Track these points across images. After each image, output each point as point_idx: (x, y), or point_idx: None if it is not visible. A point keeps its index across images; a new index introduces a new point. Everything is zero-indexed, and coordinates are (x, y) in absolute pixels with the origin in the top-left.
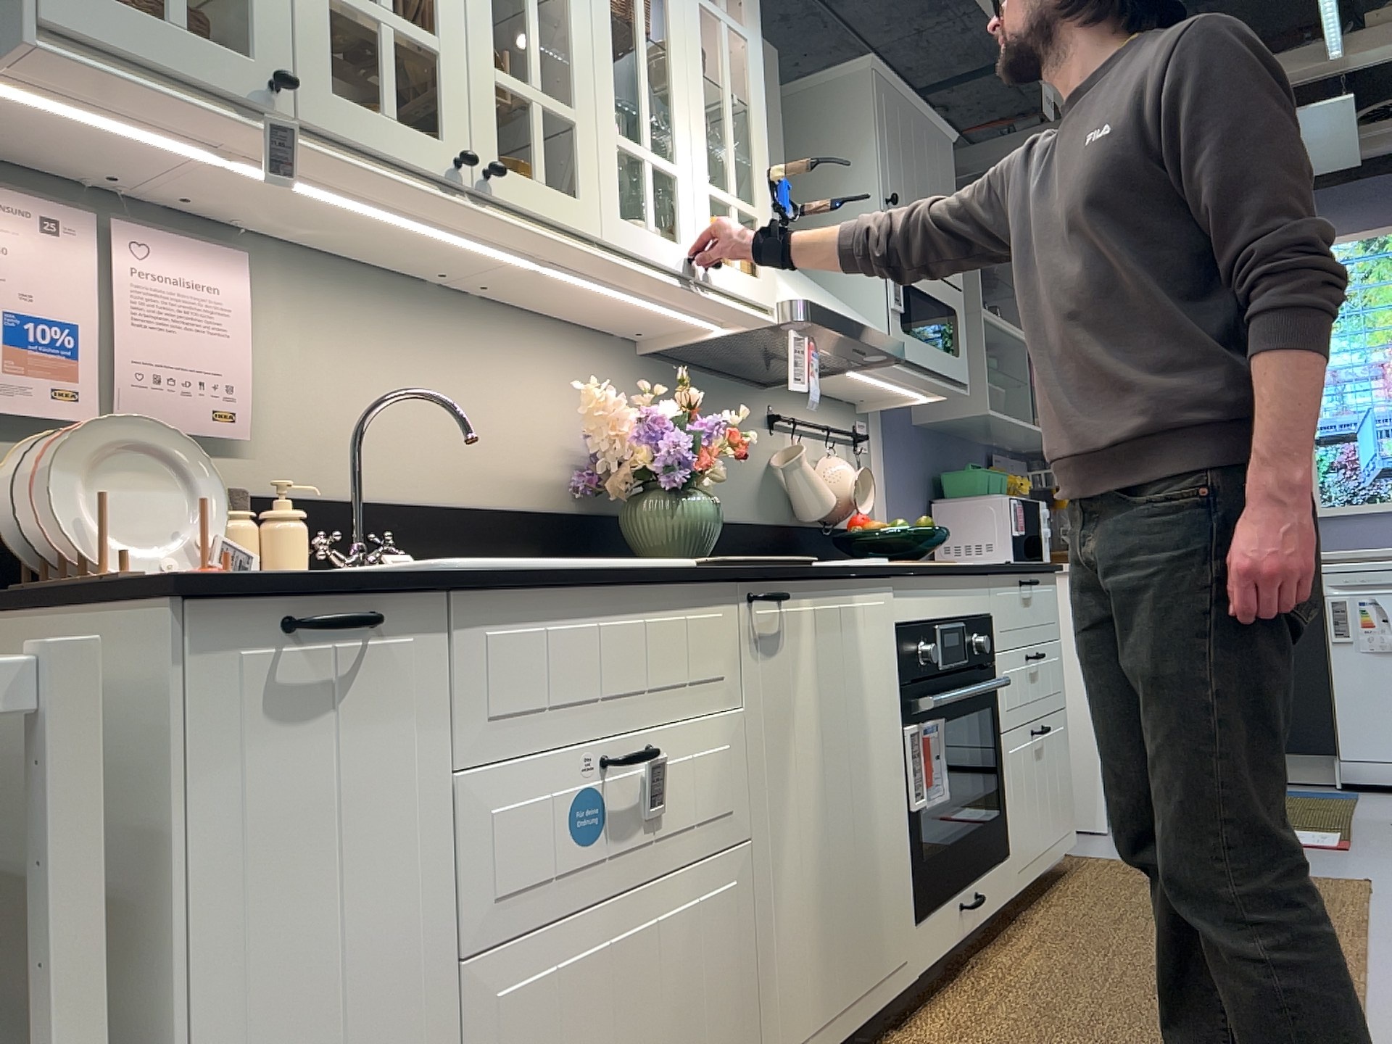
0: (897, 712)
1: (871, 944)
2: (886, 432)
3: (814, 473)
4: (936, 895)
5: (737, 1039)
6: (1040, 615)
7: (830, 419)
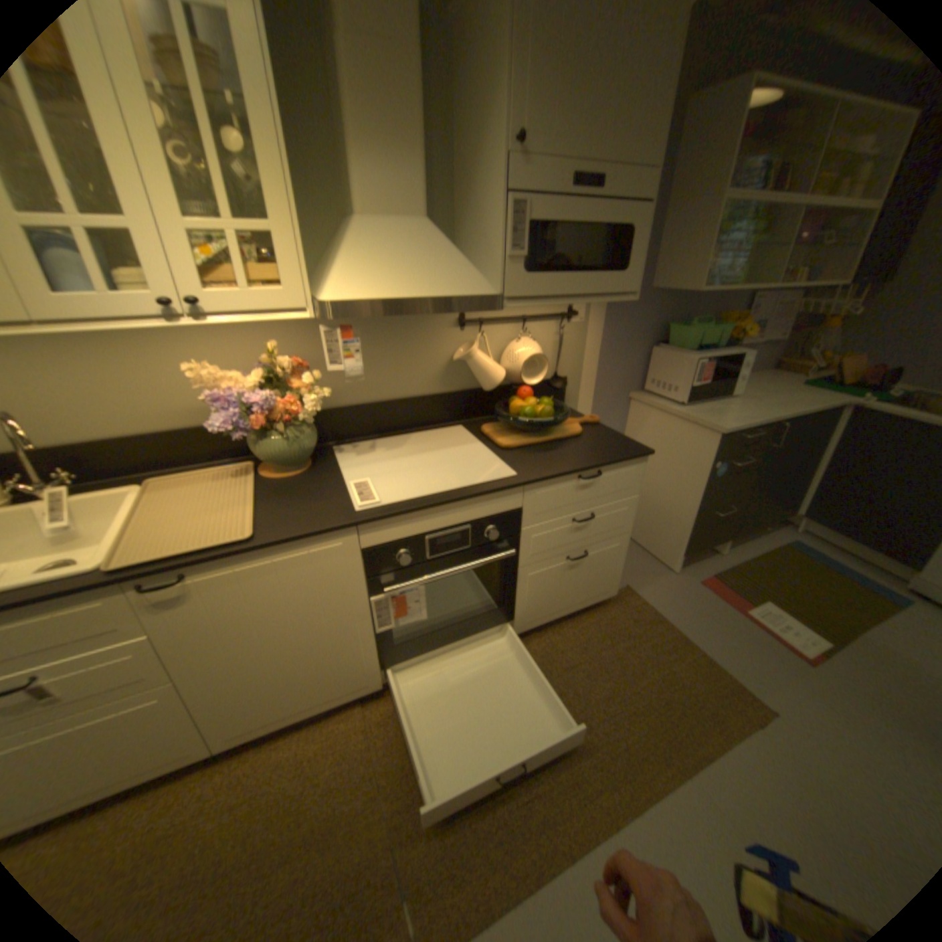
0: (356, 594)
1: (322, 689)
2: (607, 301)
3: (506, 349)
4: (406, 657)
5: (174, 744)
6: (604, 490)
7: (534, 305)
